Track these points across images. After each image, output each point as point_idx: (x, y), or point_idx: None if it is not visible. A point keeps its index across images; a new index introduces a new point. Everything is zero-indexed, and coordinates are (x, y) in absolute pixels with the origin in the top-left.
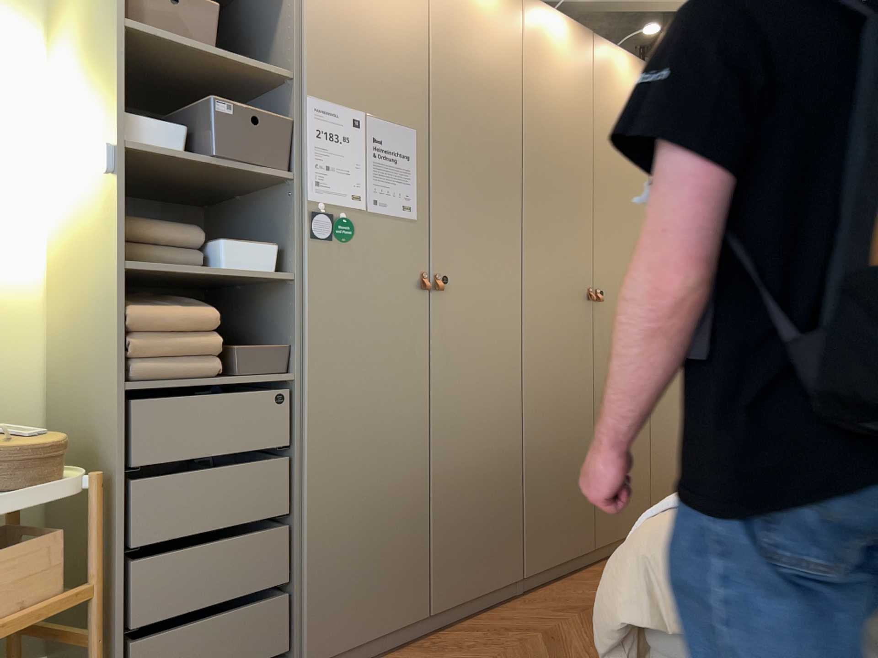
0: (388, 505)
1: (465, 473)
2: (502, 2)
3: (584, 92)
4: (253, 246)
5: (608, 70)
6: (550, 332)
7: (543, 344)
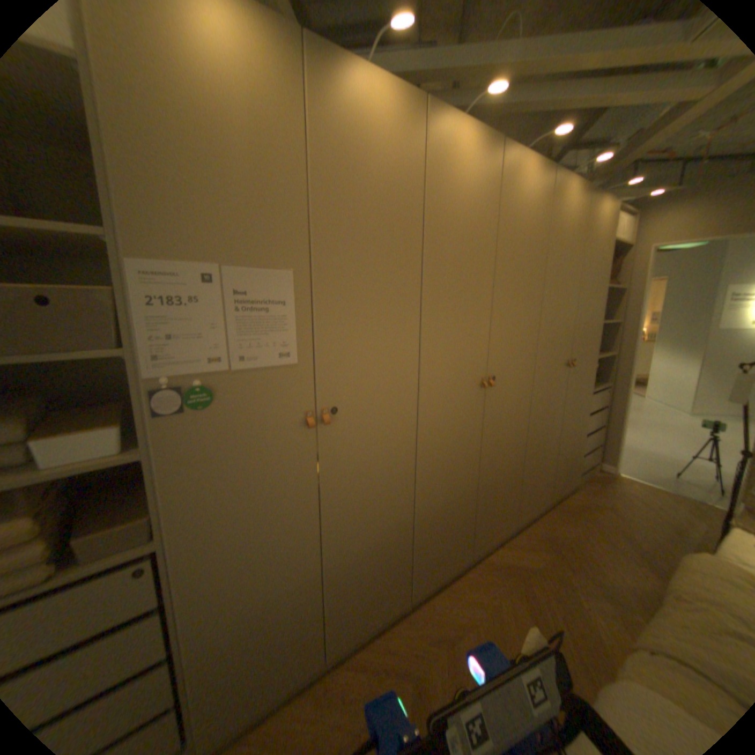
0: (280, 611)
1: (358, 558)
2: (400, 111)
3: (489, 201)
4: (83, 438)
5: (515, 176)
6: (442, 425)
7: (435, 437)
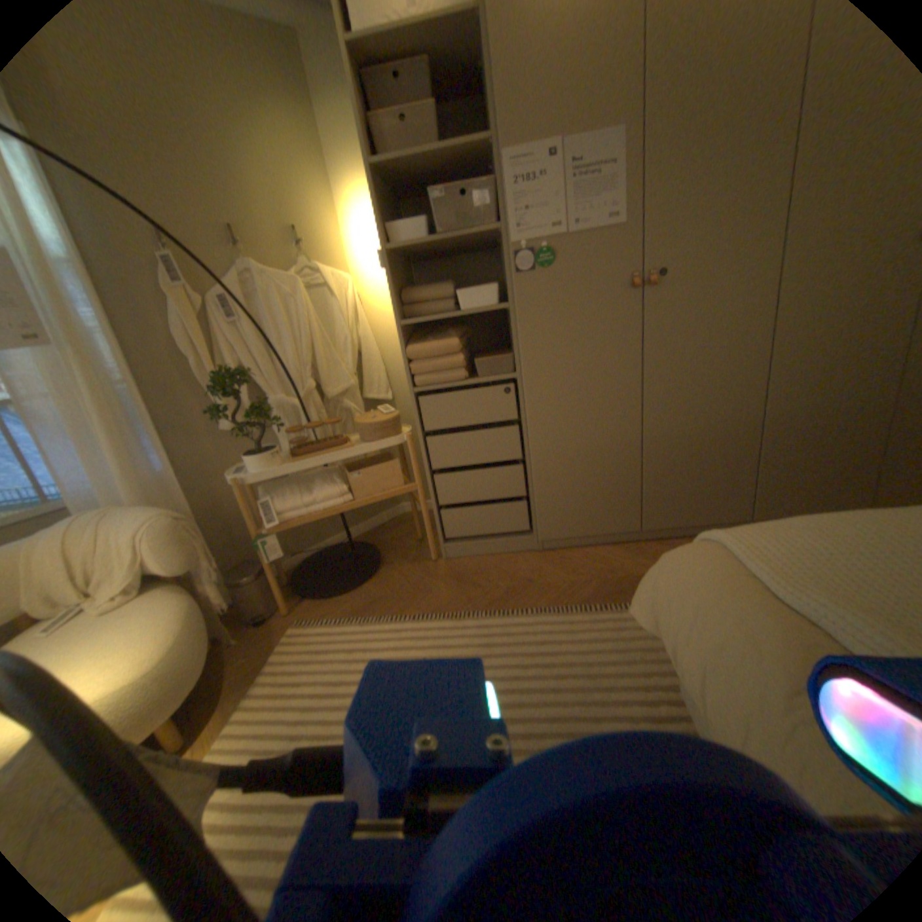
0: (599, 457)
1: (680, 437)
2: None
3: None
4: (478, 288)
5: None
6: (824, 298)
7: (808, 313)
